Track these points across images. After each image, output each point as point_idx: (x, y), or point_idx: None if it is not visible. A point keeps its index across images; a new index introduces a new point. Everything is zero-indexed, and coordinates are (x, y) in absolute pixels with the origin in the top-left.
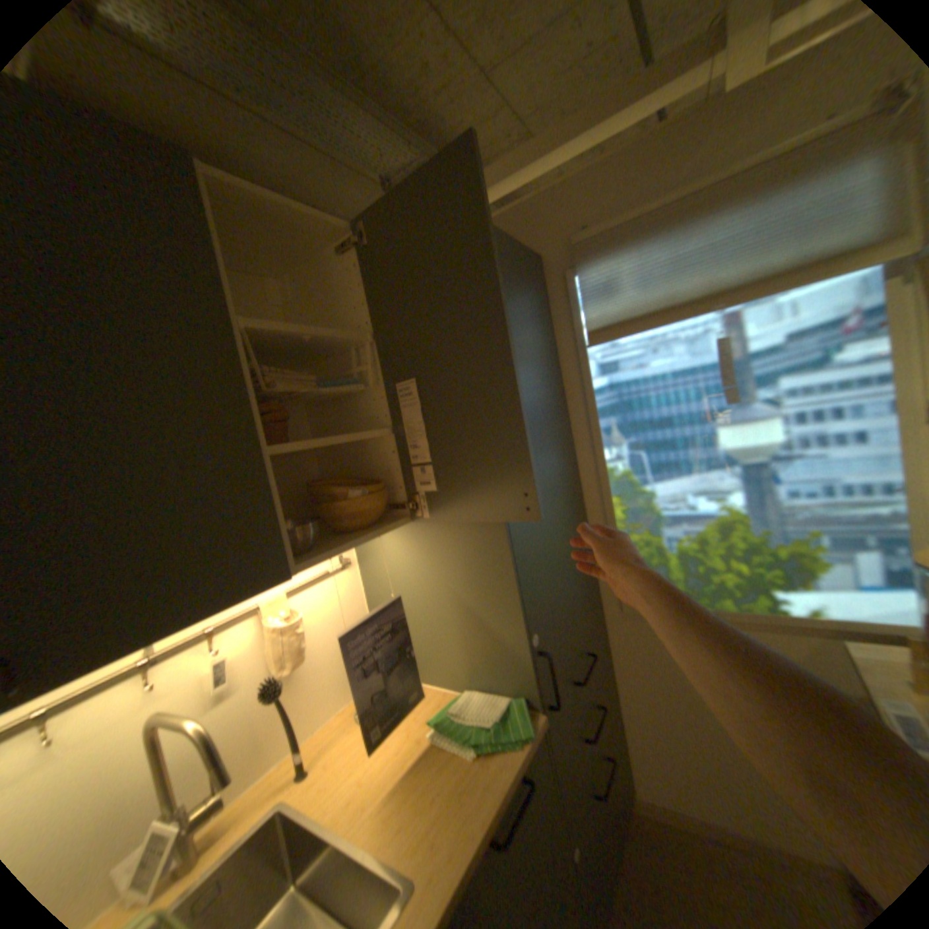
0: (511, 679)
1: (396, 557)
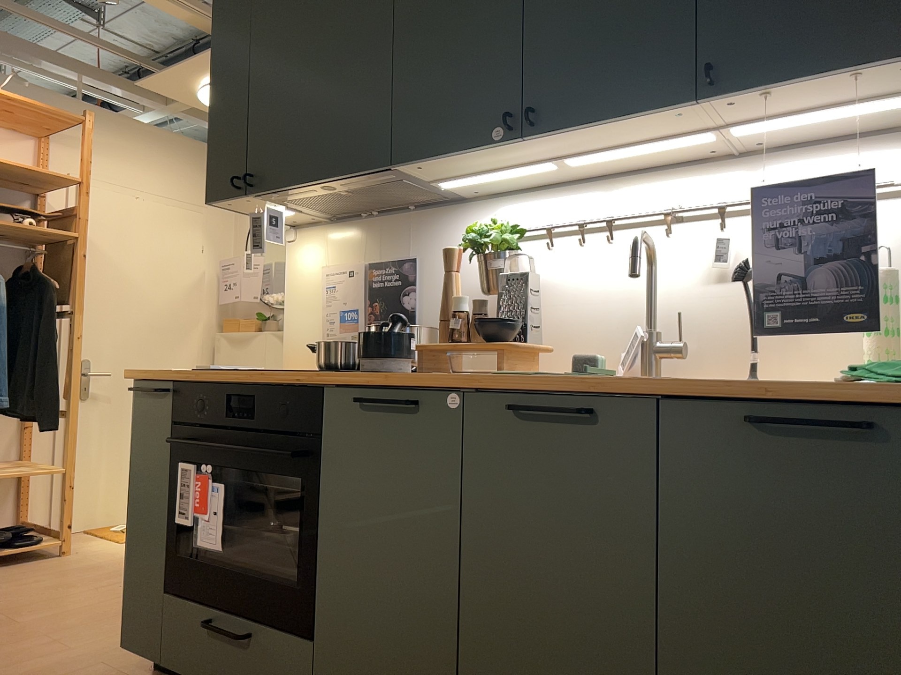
0: None
1: None
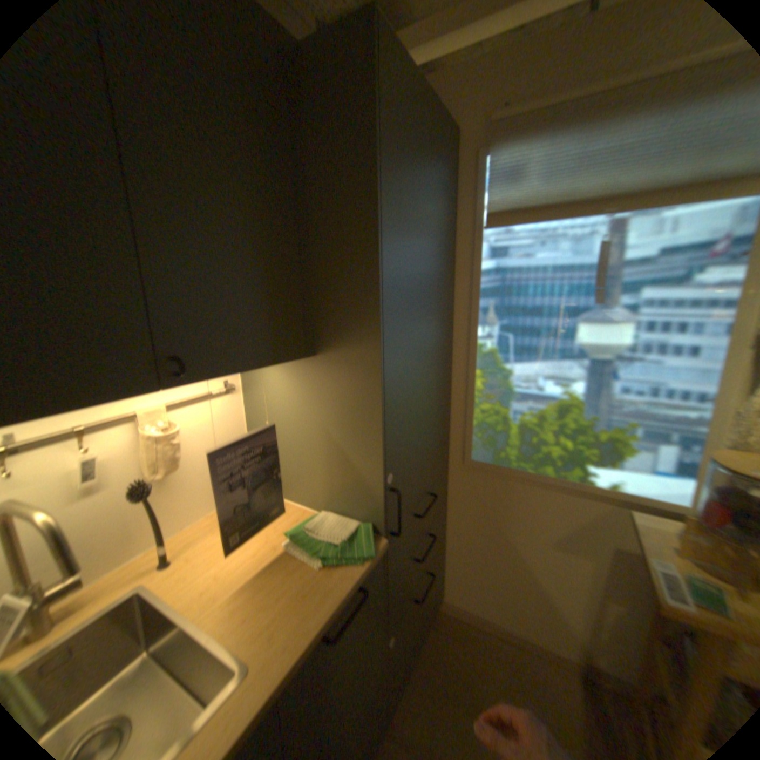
0: (363, 507)
1: (278, 390)
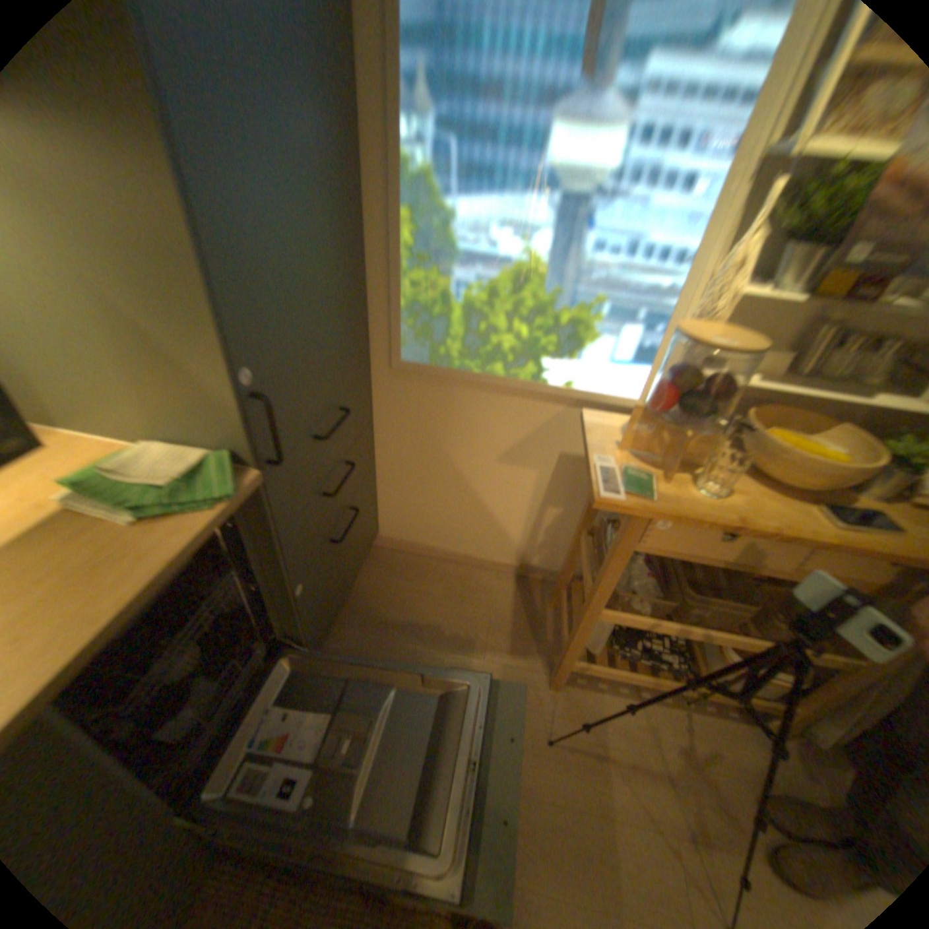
0: (207, 427)
1: None
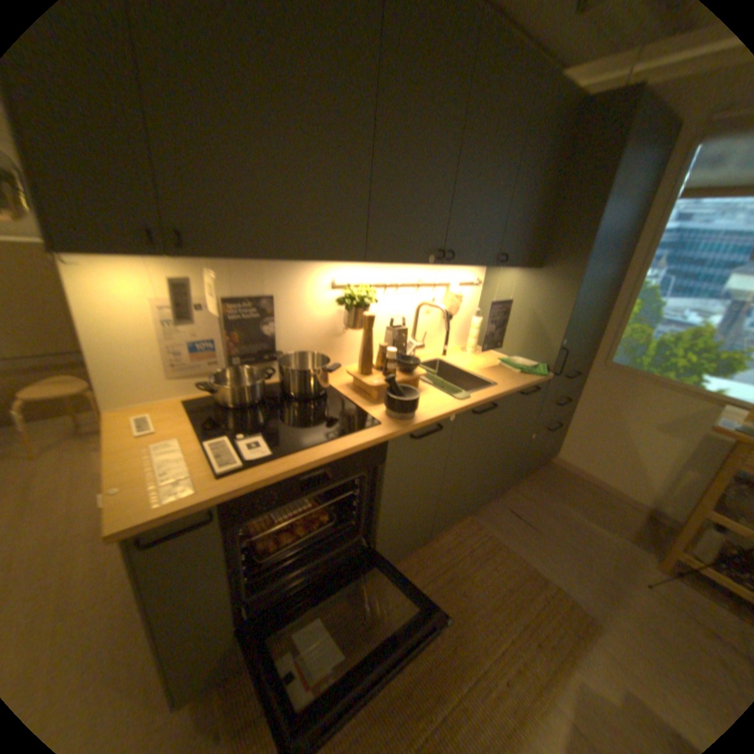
0: (542, 356)
1: (507, 287)
